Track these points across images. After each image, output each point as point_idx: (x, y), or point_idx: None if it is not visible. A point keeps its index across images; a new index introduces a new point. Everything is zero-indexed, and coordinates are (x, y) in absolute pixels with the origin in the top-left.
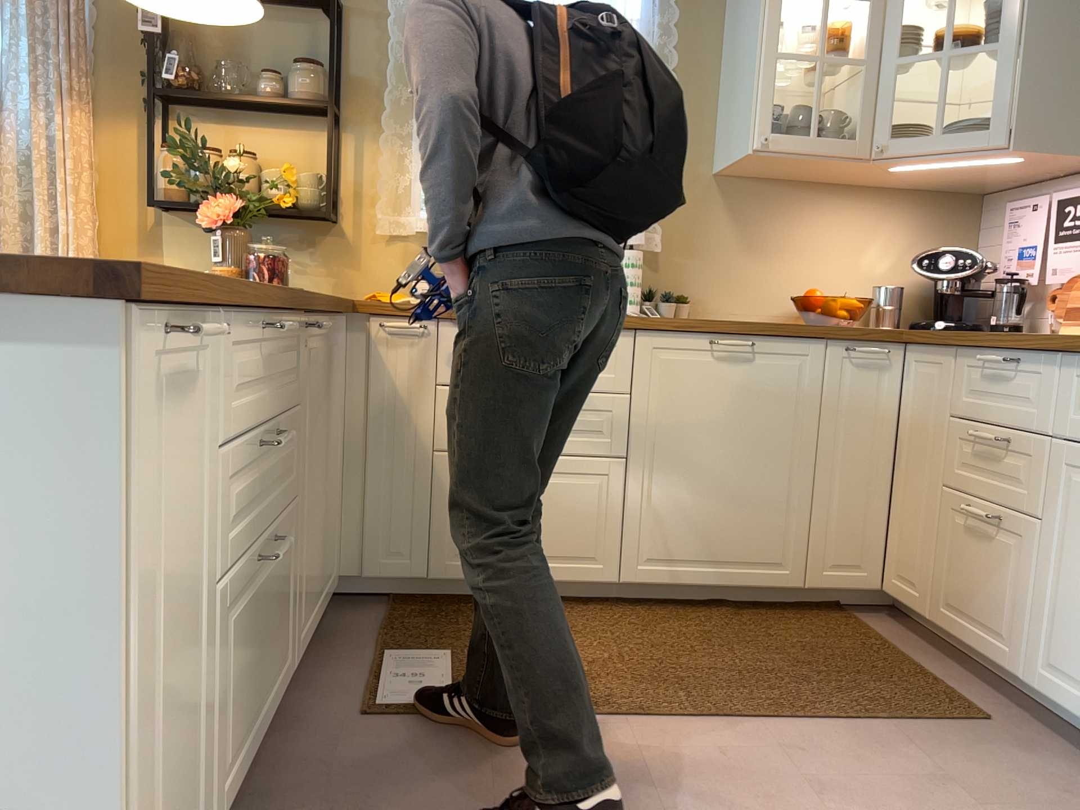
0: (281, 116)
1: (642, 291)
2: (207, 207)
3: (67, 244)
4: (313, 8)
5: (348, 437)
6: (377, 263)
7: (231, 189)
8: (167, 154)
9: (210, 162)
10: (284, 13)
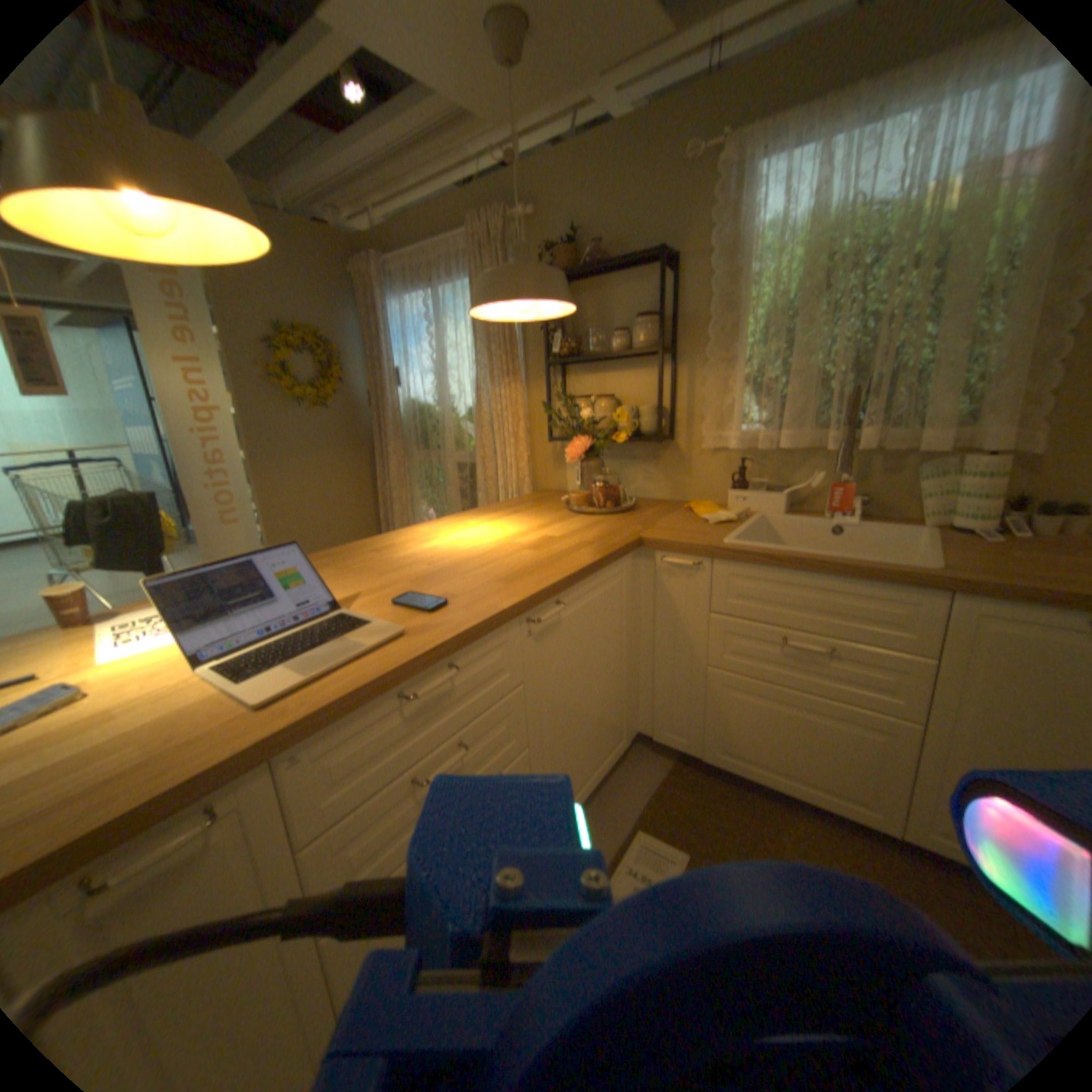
0: (633, 359)
1: (1004, 506)
2: (570, 446)
3: (509, 469)
4: (654, 261)
5: (644, 638)
6: (704, 471)
7: (585, 431)
8: (551, 408)
9: (574, 411)
10: (634, 272)
